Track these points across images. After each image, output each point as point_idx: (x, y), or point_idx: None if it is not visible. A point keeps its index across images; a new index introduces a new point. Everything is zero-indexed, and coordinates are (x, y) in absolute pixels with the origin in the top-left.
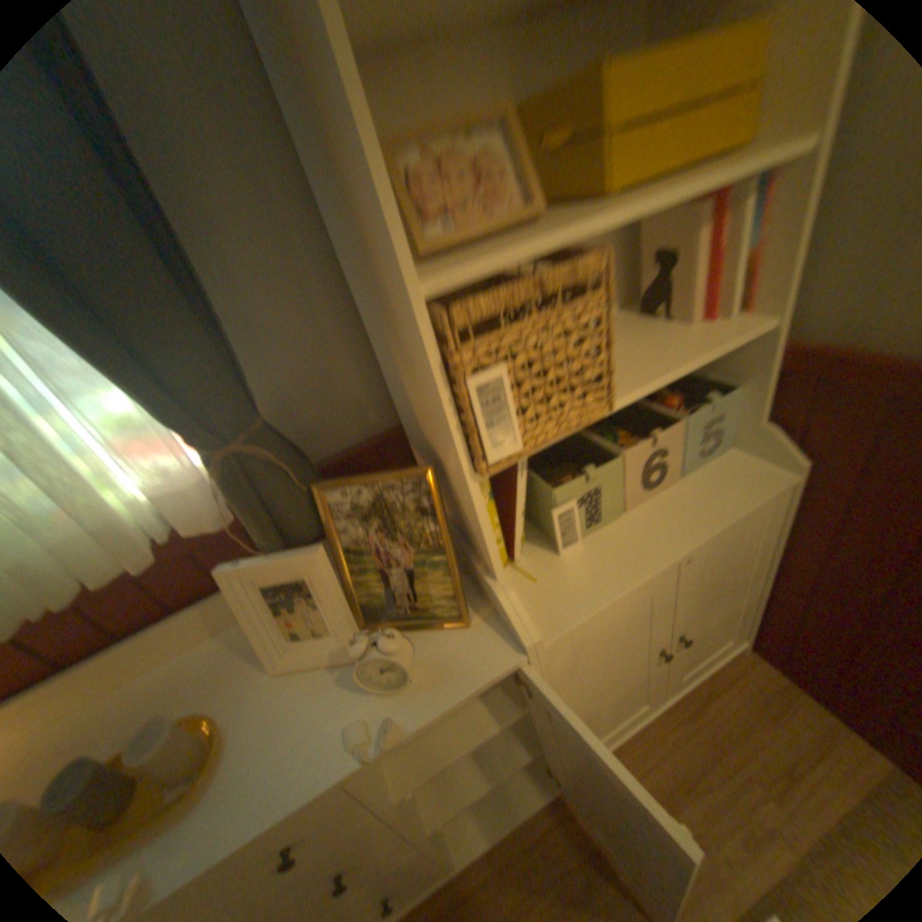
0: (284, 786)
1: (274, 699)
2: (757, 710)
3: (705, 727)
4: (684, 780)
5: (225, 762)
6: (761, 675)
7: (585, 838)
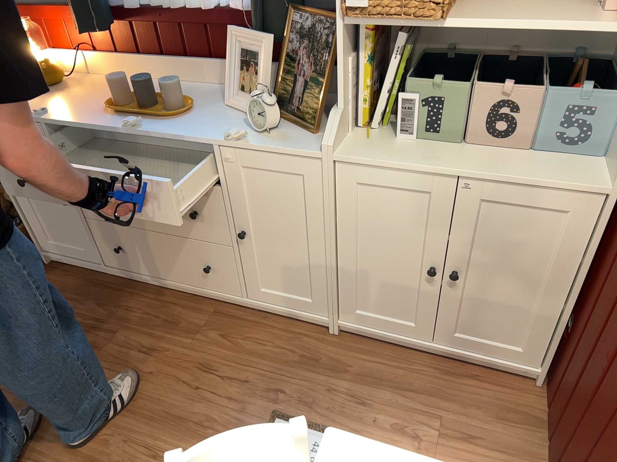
0: (199, 133)
1: (221, 114)
2: (492, 402)
3: (445, 378)
4: (398, 380)
5: (189, 119)
6: (525, 396)
7: (317, 350)
